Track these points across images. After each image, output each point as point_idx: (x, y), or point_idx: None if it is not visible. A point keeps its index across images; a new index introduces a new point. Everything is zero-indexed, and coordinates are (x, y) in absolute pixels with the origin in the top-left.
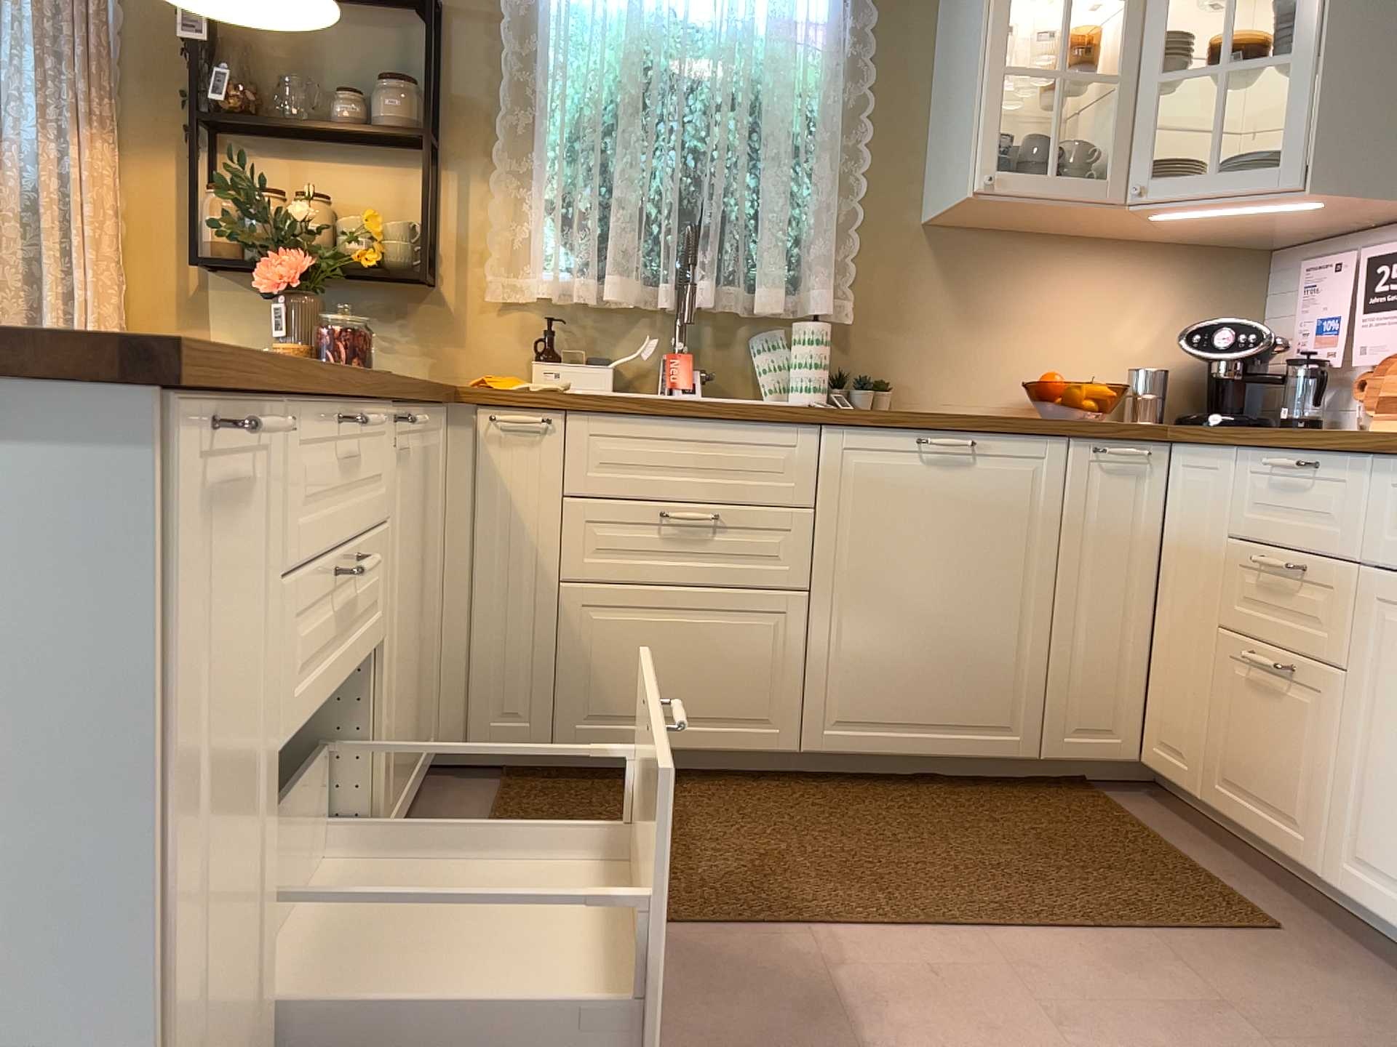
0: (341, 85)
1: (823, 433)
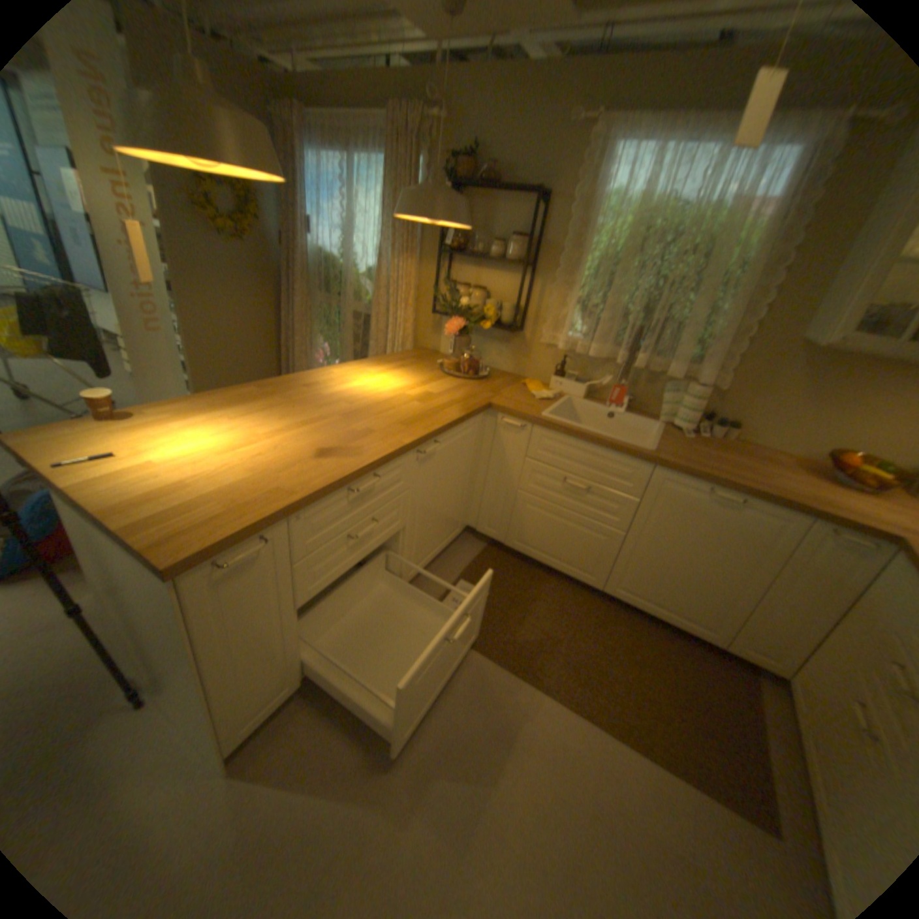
0: (499, 233)
1: (655, 468)
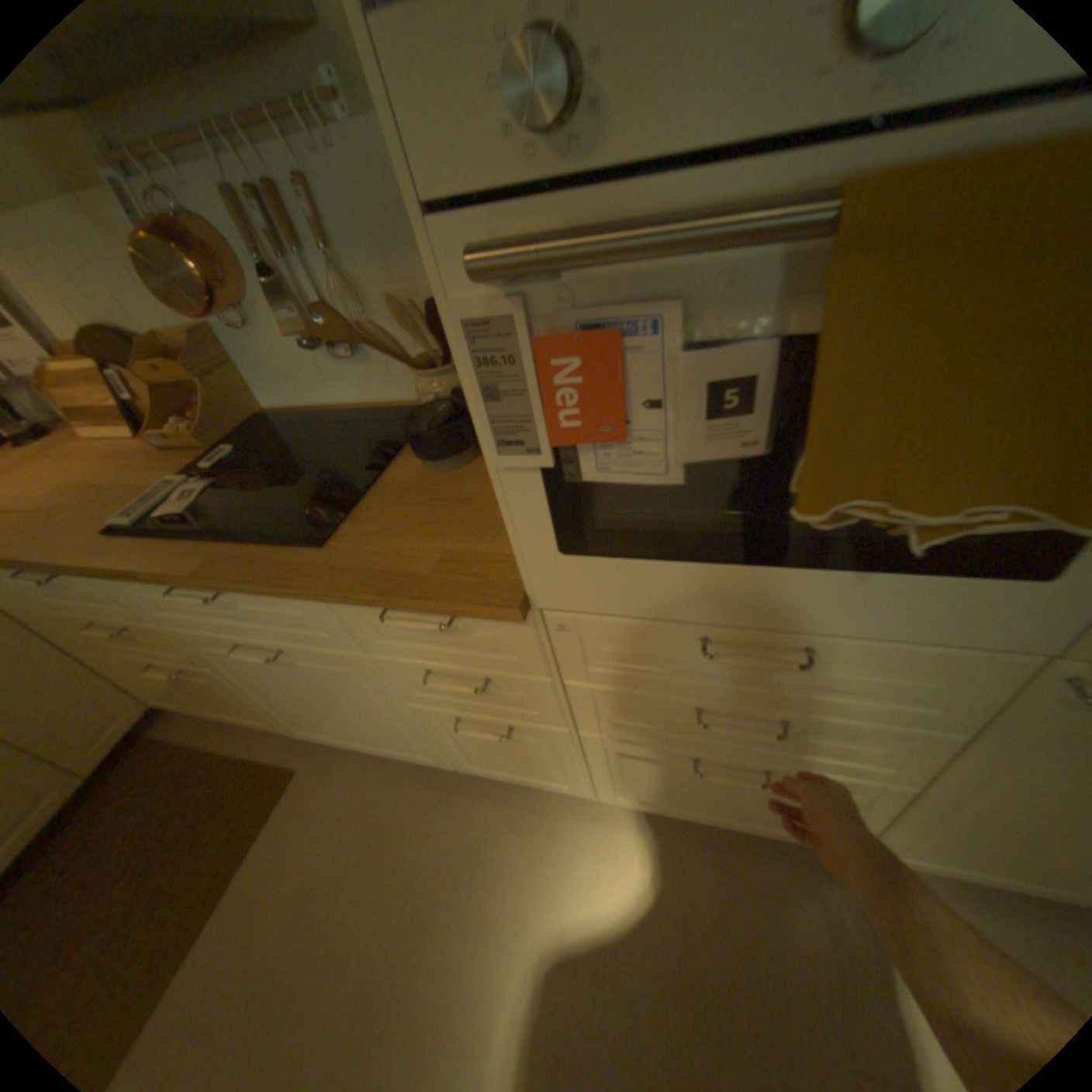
0: None
1: None
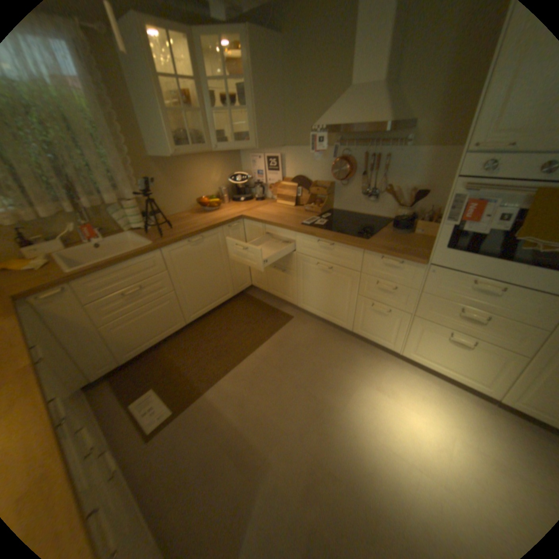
0: None
1: (160, 251)
